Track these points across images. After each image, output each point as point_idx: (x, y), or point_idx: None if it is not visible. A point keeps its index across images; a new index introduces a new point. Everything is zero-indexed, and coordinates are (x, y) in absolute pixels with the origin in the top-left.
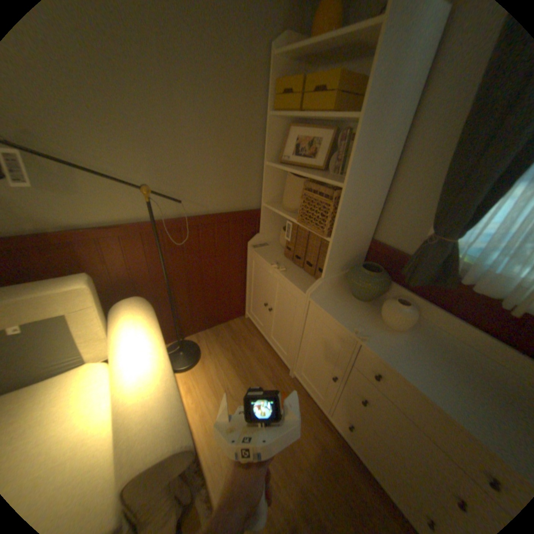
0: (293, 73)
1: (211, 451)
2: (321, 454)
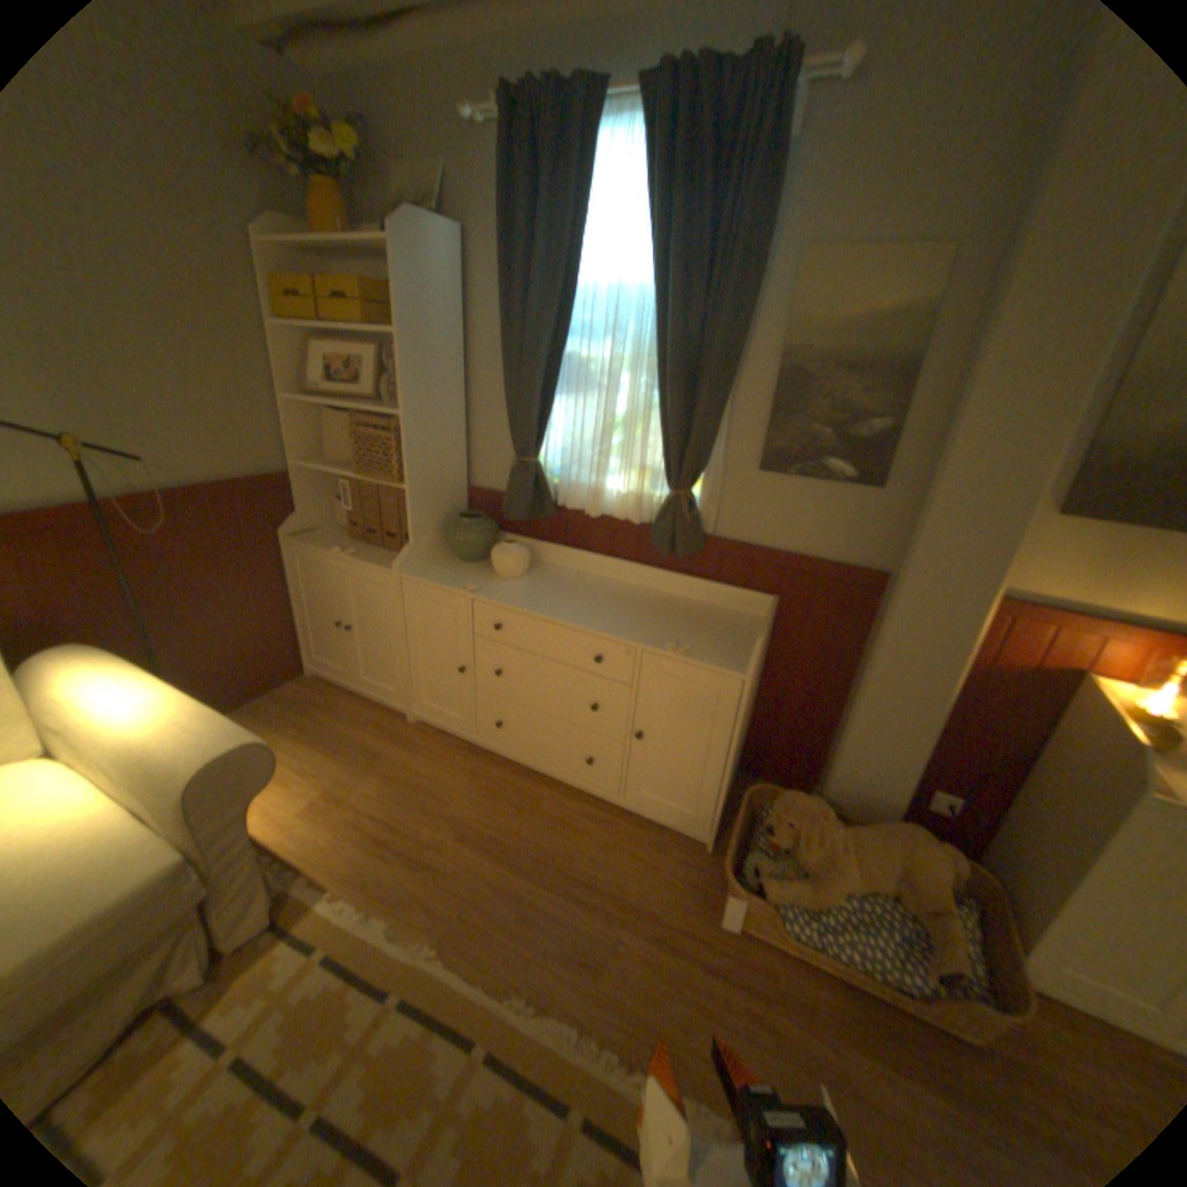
0: (293, 269)
1: (297, 841)
2: (470, 780)
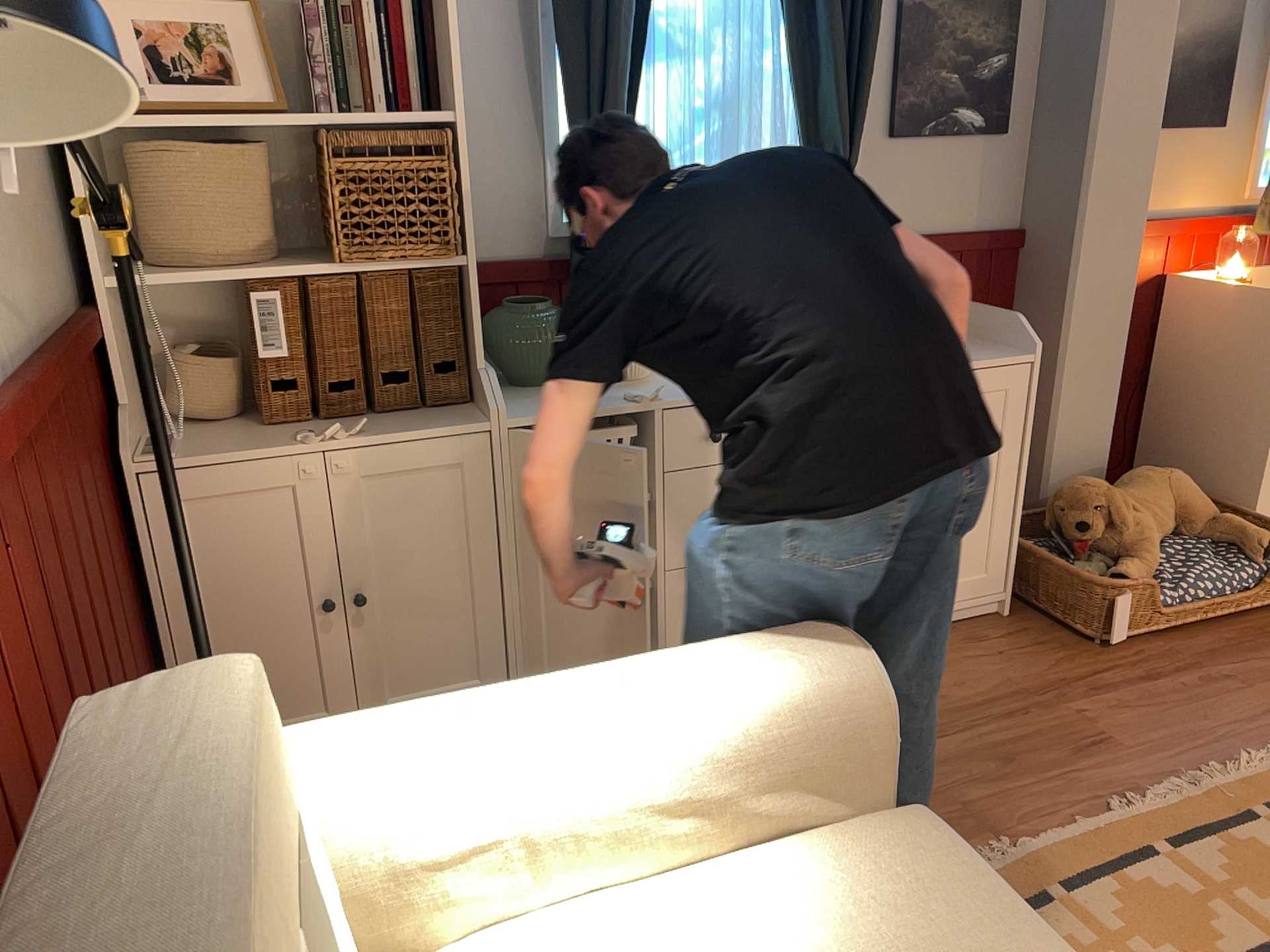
0: None
1: None
2: None
